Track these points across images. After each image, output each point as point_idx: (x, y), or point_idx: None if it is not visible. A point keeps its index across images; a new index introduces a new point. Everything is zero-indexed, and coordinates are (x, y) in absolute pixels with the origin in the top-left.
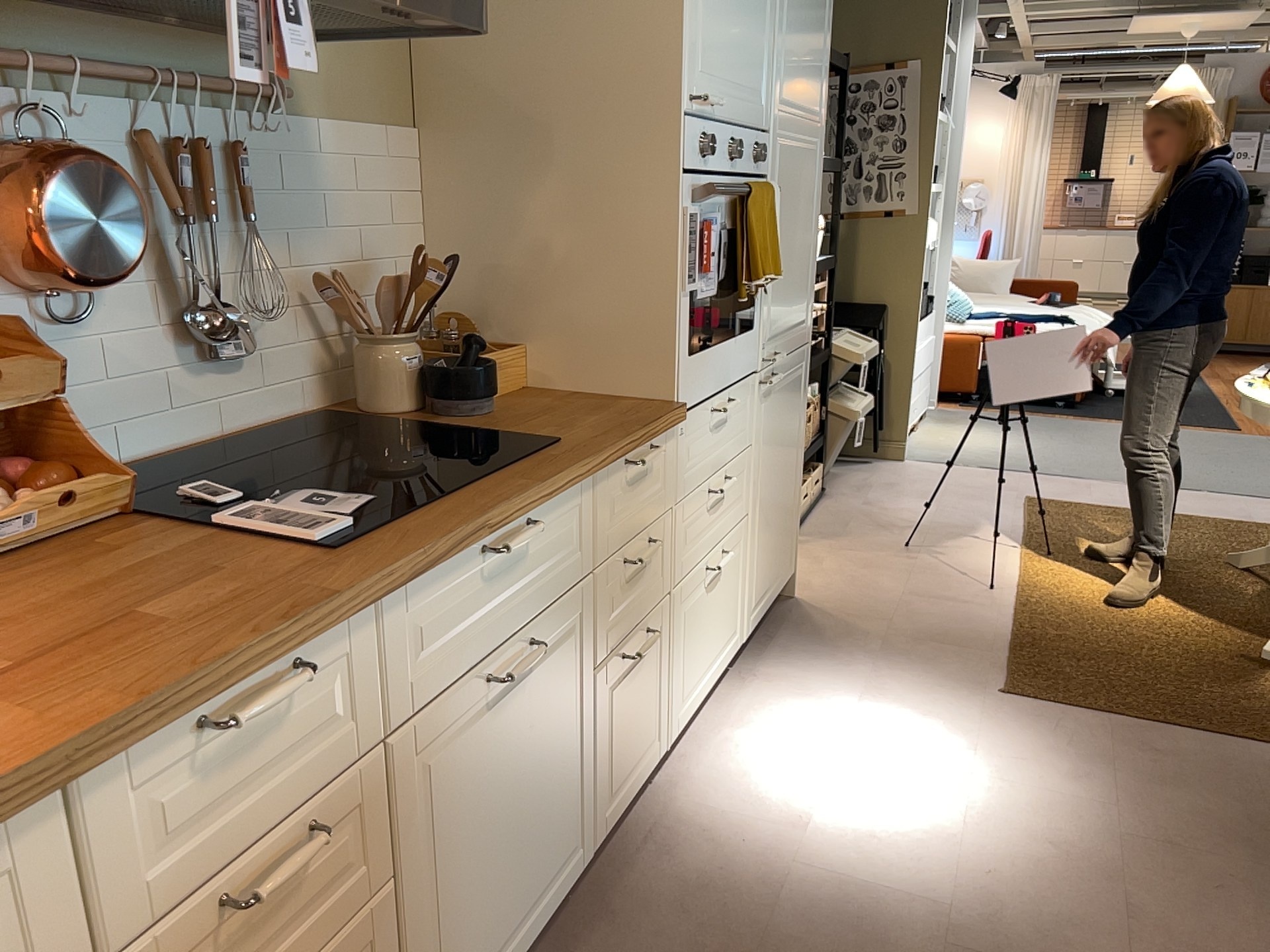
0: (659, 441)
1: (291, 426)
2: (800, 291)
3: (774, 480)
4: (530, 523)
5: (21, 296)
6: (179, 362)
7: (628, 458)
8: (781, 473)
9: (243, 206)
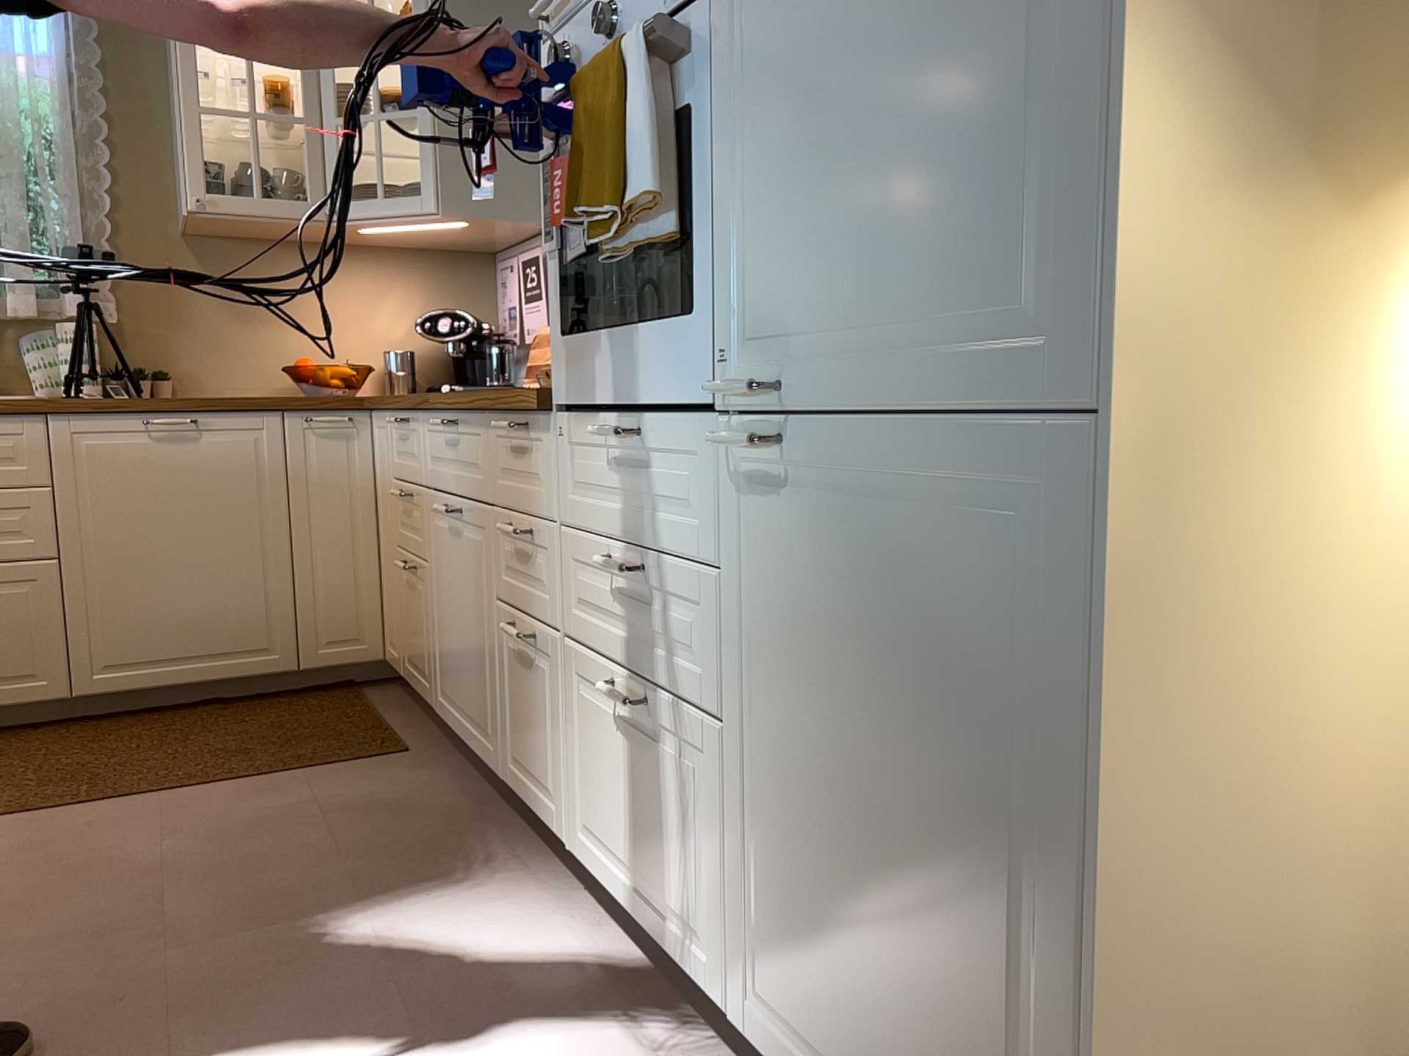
0: (536, 426)
1: None
2: (969, 200)
3: (842, 773)
4: (451, 420)
5: None
6: None
7: (509, 423)
8: (892, 800)
9: None
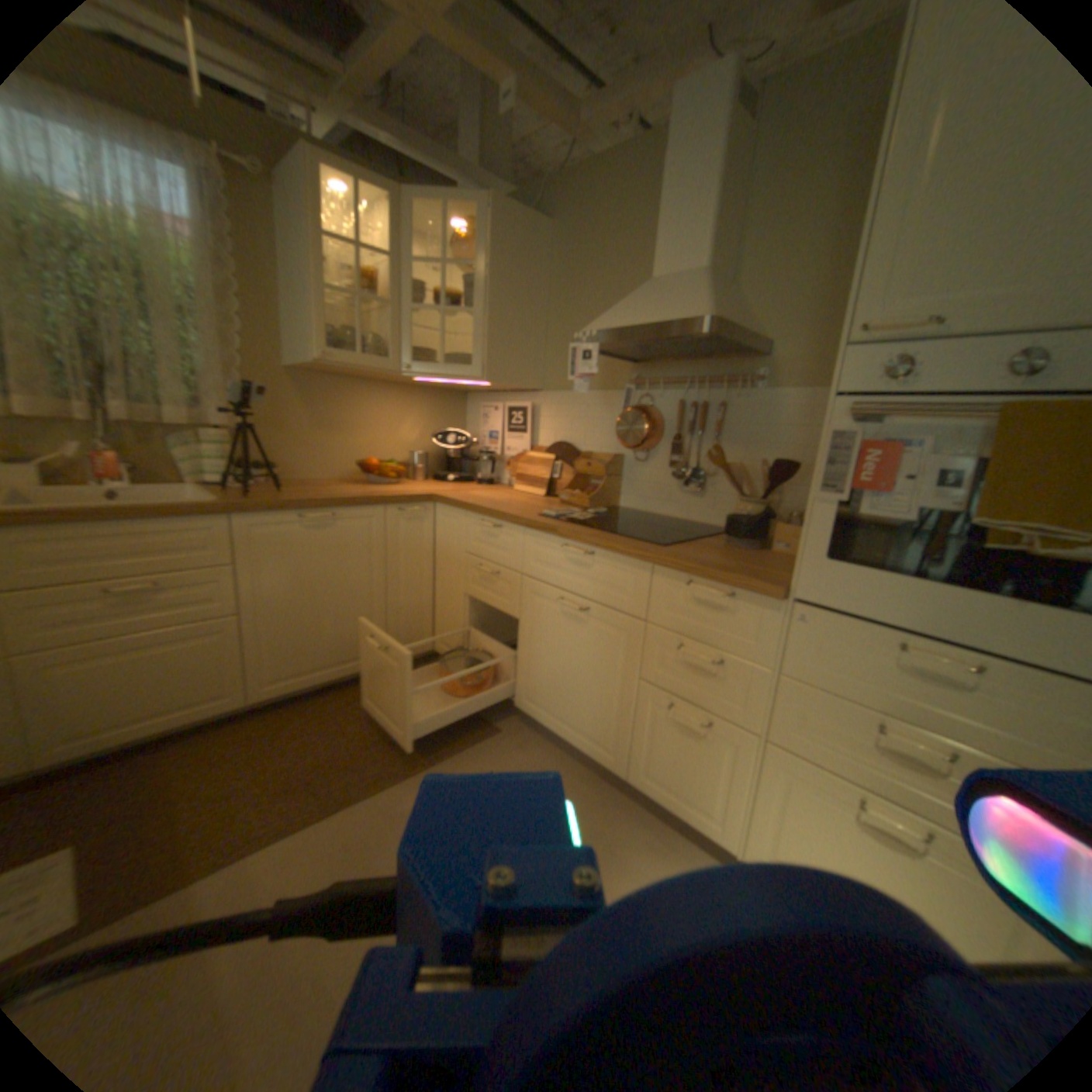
0: (748, 599)
1: (715, 530)
2: None
3: None
4: (585, 552)
5: (629, 450)
6: (673, 485)
7: (693, 582)
8: None
9: (718, 428)
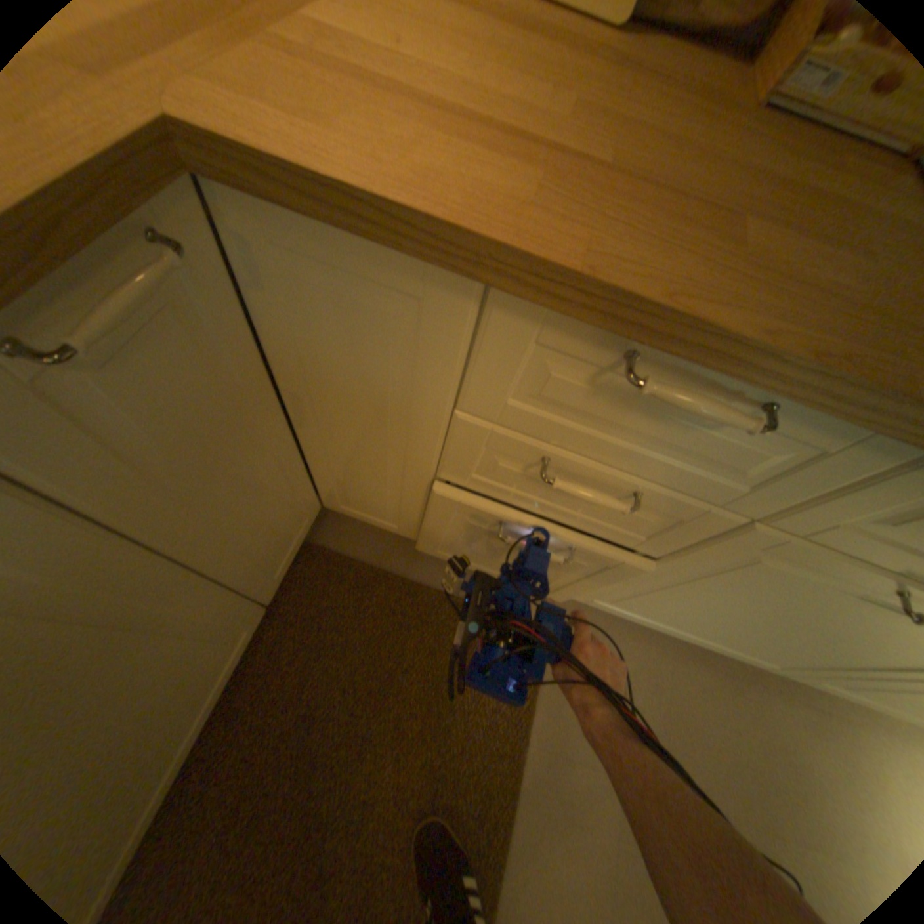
0: None
1: None
2: None
3: None
4: None
5: None
6: None
7: None
8: None
9: None
